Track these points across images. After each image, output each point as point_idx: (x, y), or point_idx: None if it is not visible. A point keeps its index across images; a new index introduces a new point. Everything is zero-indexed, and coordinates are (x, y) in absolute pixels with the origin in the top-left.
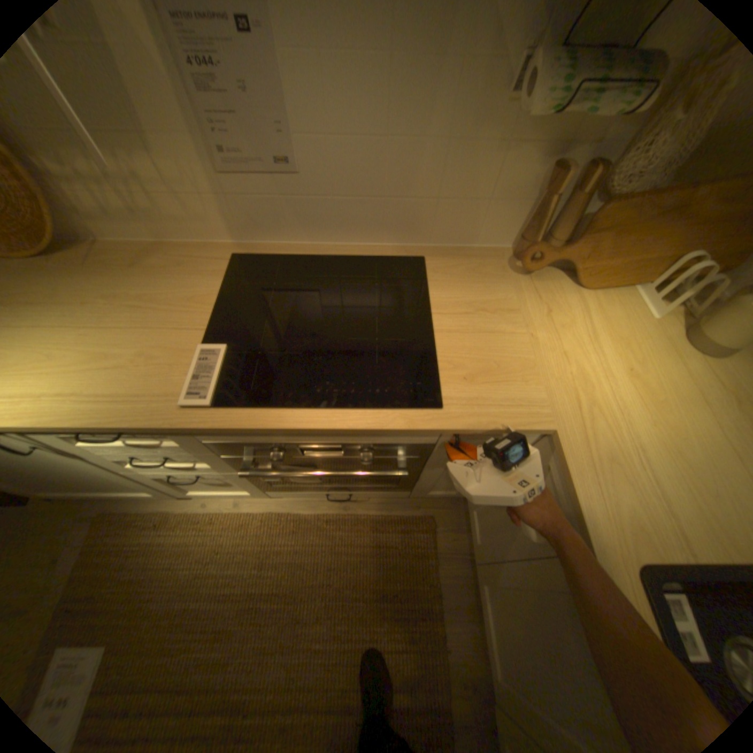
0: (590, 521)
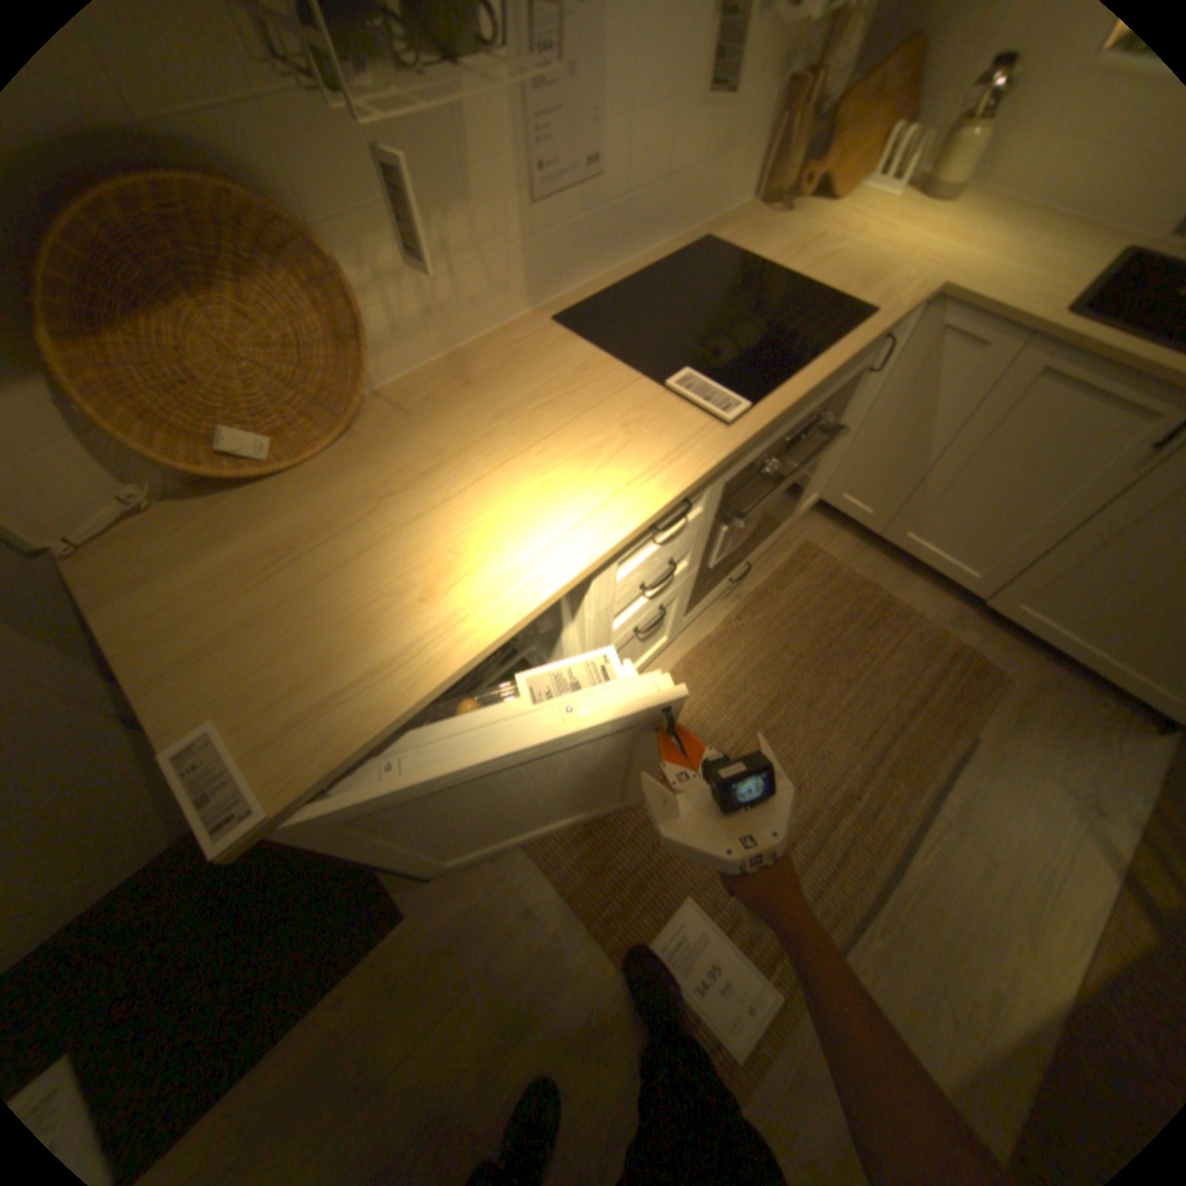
0: (1019, 311)
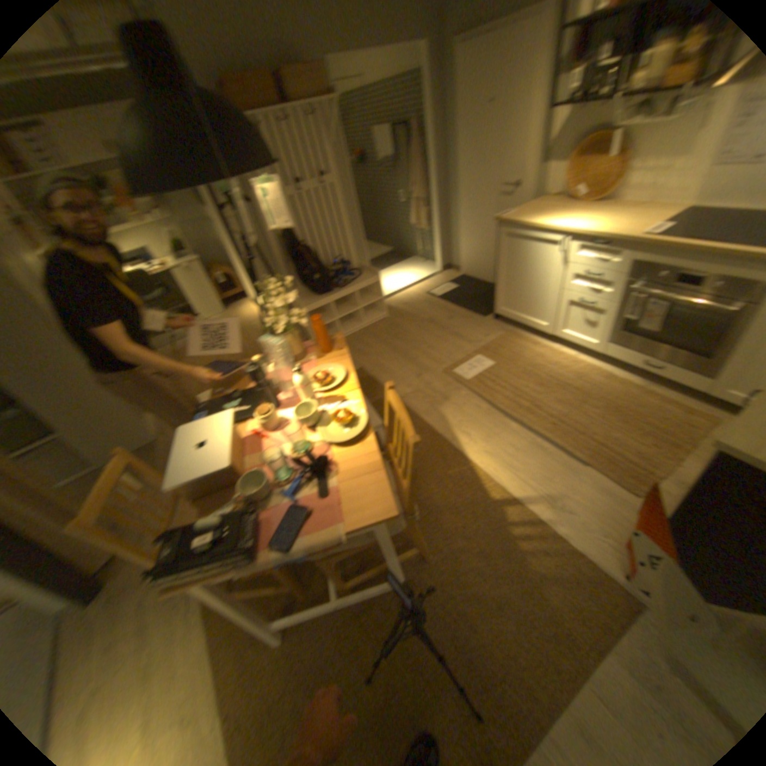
0: None
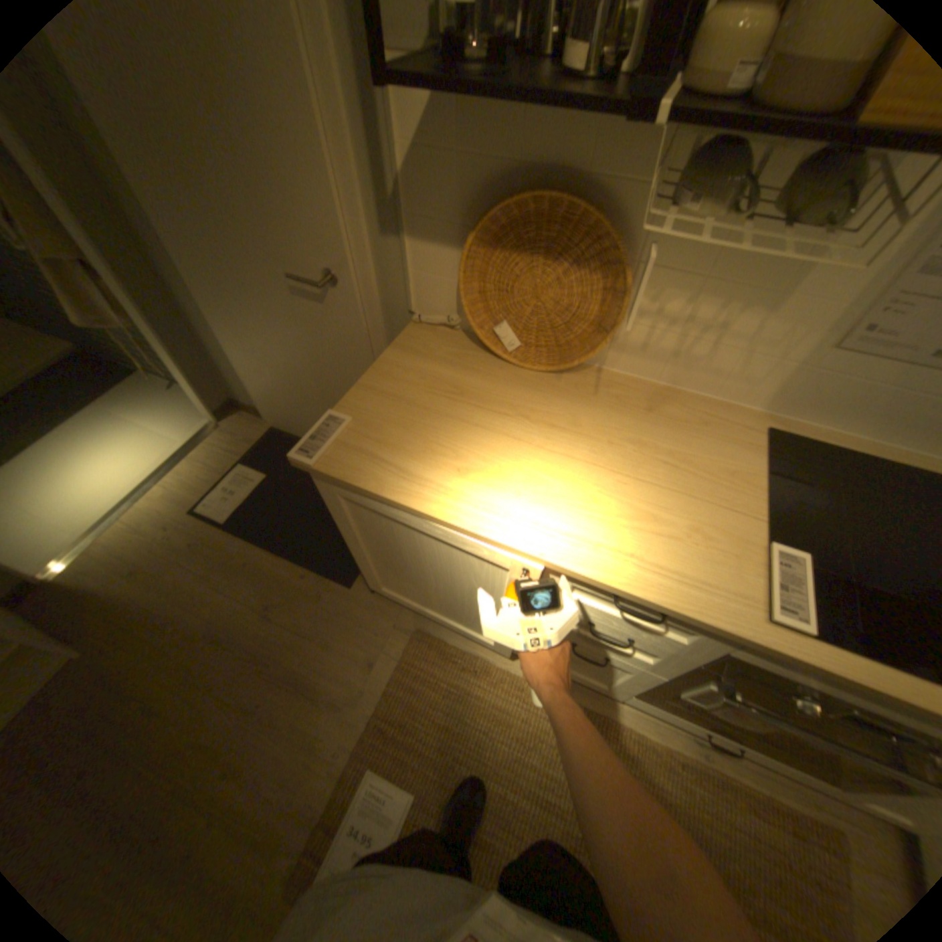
0: None
